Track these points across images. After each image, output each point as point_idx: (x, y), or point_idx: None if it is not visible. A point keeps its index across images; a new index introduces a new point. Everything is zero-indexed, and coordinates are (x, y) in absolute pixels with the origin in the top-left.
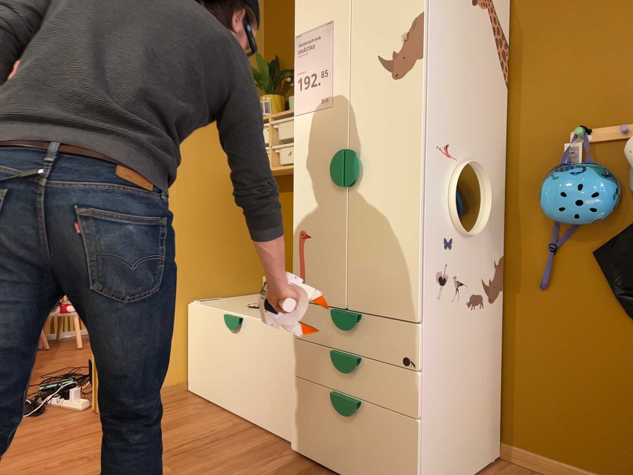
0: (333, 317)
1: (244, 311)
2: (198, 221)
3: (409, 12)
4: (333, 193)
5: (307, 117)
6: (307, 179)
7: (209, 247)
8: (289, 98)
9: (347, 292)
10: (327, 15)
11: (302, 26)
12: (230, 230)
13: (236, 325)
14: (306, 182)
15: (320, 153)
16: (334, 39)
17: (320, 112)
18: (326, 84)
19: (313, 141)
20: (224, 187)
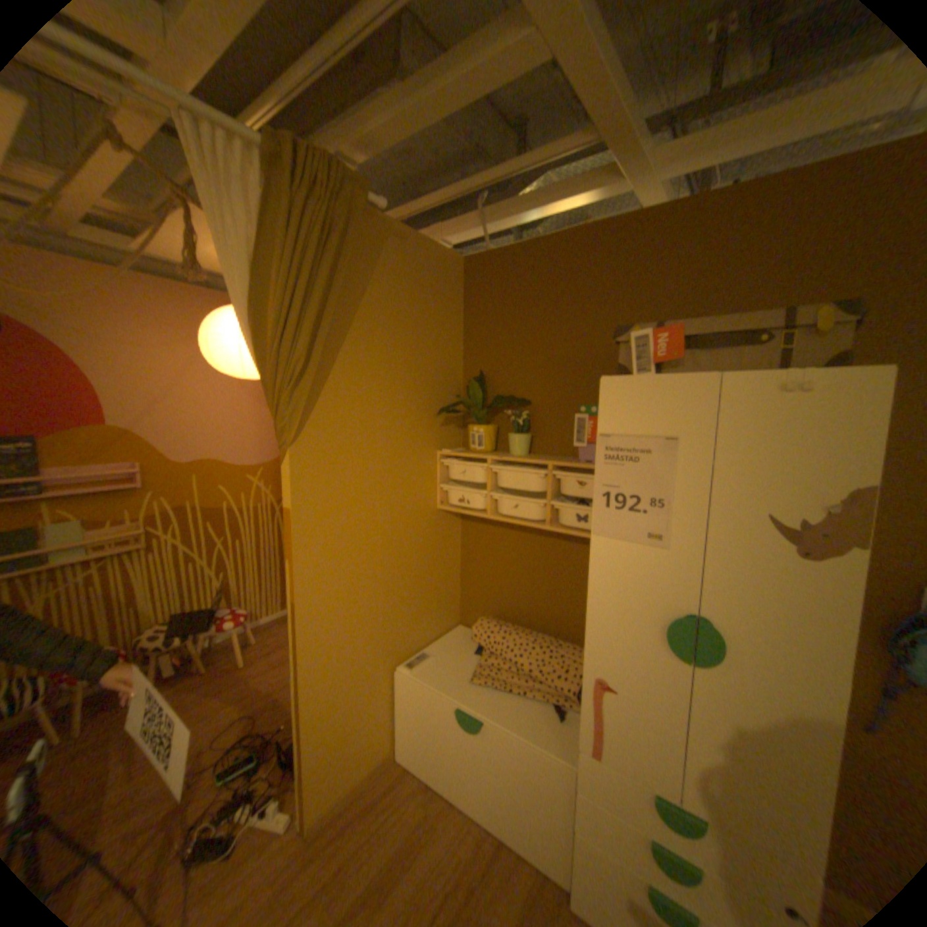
0: (656, 805)
1: (476, 700)
2: (402, 575)
3: (846, 475)
4: (664, 659)
5: (618, 545)
6: (613, 622)
7: (413, 599)
8: (510, 434)
9: (683, 786)
10: (666, 424)
11: (613, 422)
12: (432, 571)
13: (477, 731)
14: (613, 626)
15: (641, 600)
16: (679, 463)
17: (644, 549)
18: (659, 516)
19: (627, 580)
20: (427, 526)
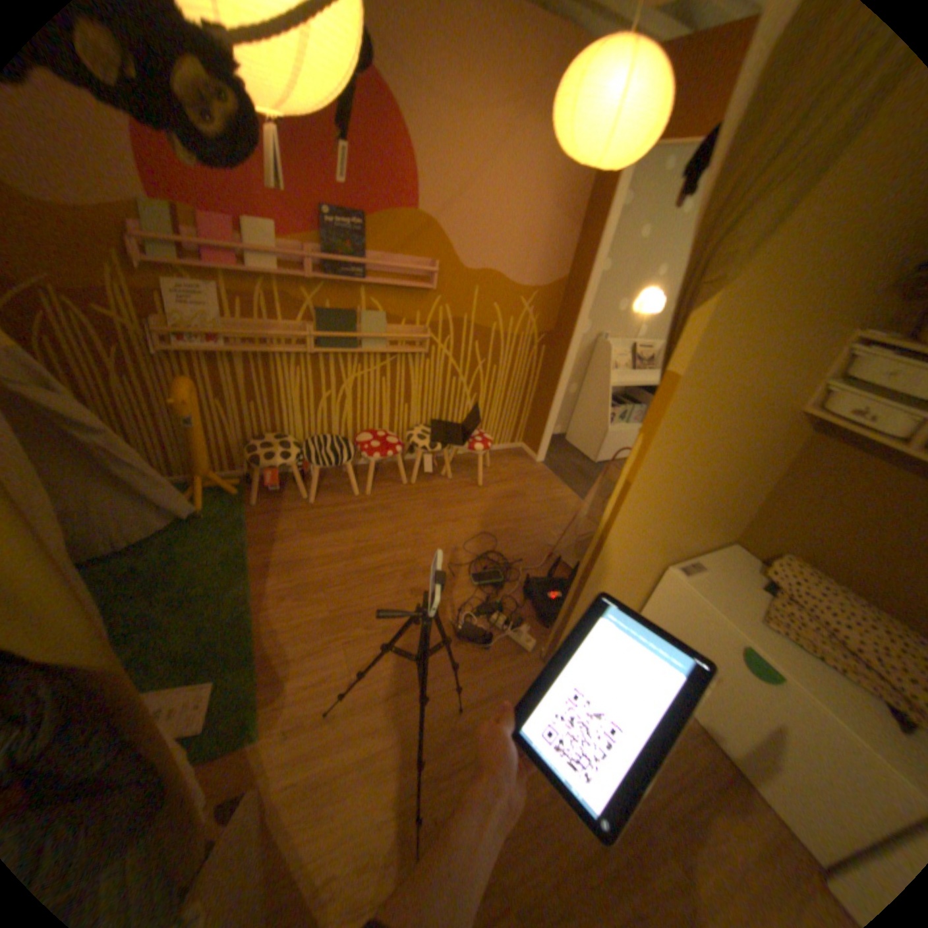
0: None
1: (775, 647)
2: (726, 479)
3: None
4: None
5: None
6: None
7: (718, 507)
8: None
9: None
10: None
11: None
12: (751, 482)
13: (776, 683)
14: None
15: None
16: None
17: None
18: None
19: None
20: (780, 430)
